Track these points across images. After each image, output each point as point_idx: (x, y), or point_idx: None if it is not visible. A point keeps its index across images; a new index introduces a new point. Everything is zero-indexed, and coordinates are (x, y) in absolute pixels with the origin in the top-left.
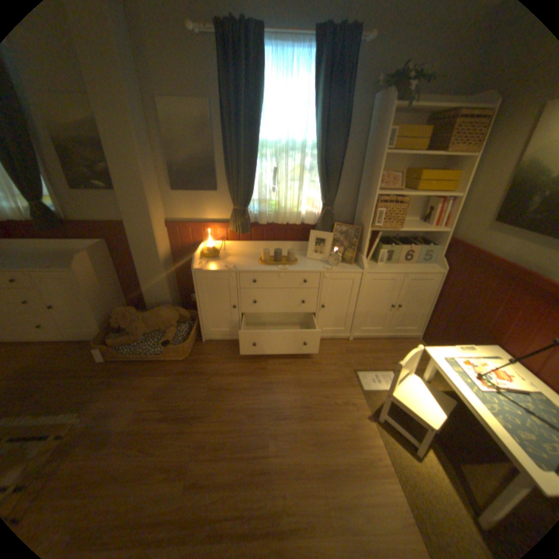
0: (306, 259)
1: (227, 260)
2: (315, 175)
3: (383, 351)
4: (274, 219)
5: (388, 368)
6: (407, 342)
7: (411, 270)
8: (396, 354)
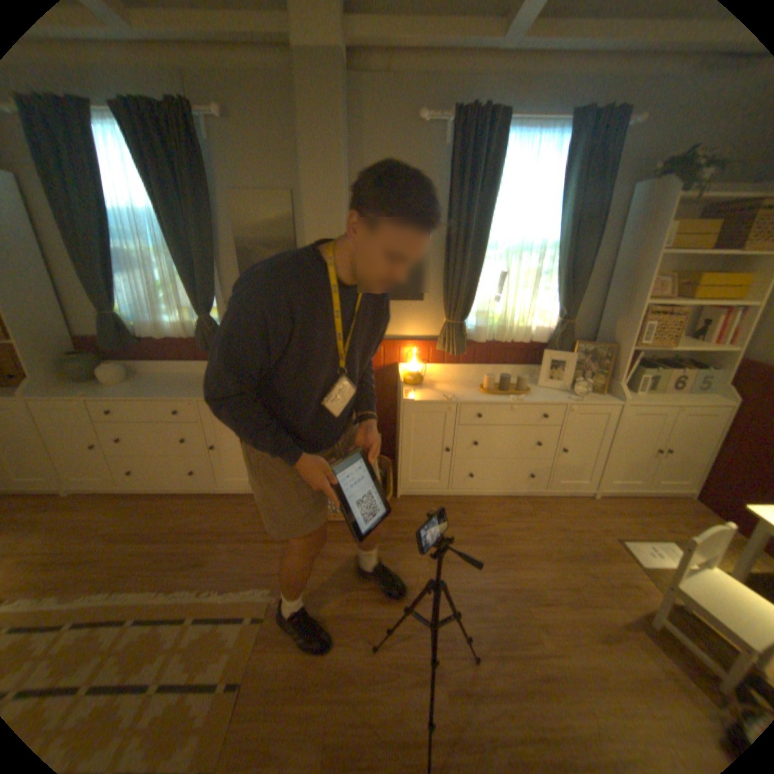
0: (538, 388)
1: (436, 389)
2: (552, 281)
3: (648, 515)
4: (495, 336)
5: (665, 539)
6: (678, 504)
7: (688, 403)
8: (668, 520)
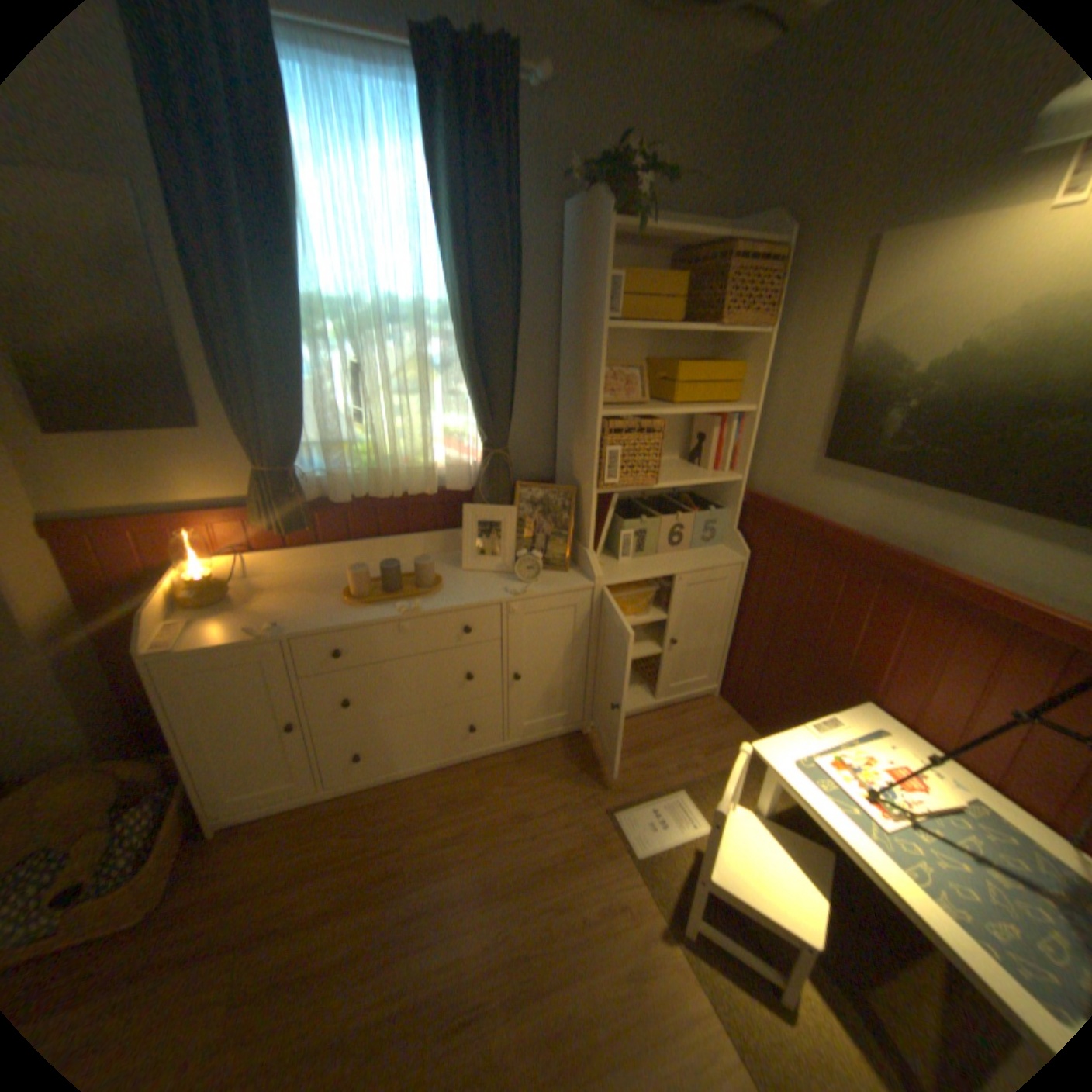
0: (463, 572)
1: (251, 607)
2: (456, 378)
3: (655, 742)
4: (372, 487)
5: (674, 783)
6: (695, 708)
7: (684, 566)
8: (681, 744)
